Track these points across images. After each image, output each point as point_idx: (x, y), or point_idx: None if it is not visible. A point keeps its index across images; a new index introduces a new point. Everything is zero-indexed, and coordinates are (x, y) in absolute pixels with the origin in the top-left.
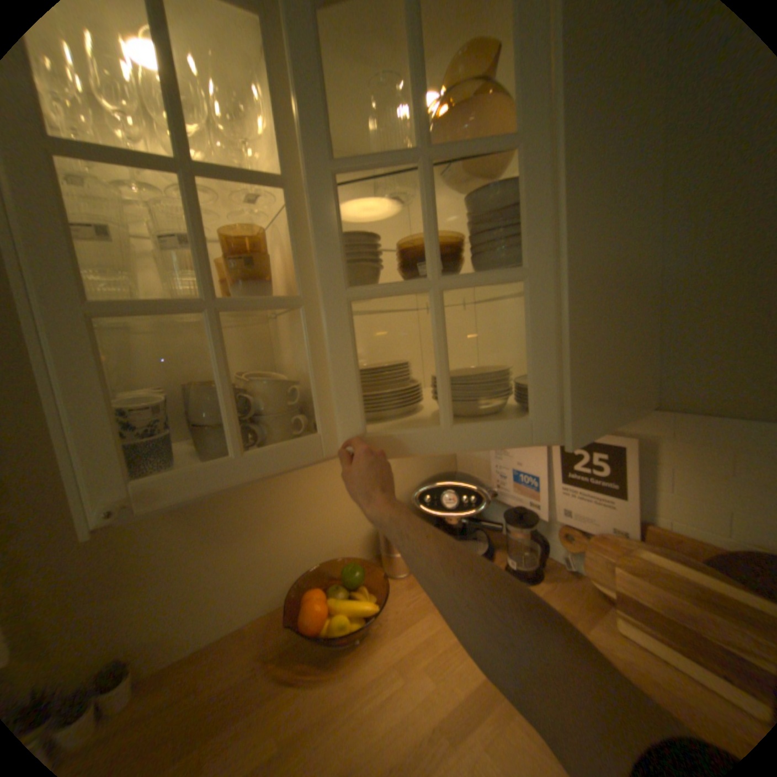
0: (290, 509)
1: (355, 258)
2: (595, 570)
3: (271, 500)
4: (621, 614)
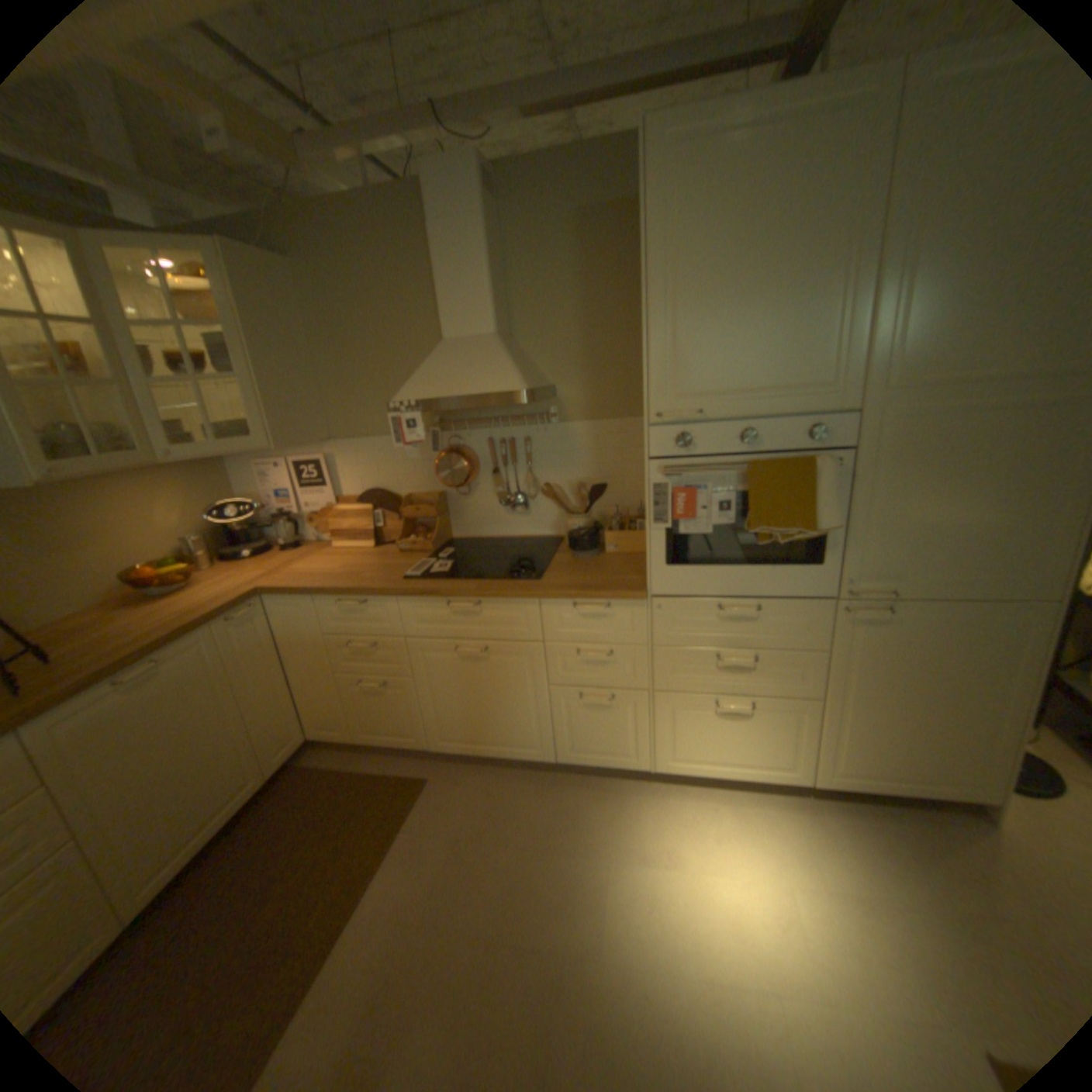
0: (98, 532)
1: (135, 361)
2: (322, 528)
3: (80, 524)
4: (332, 540)
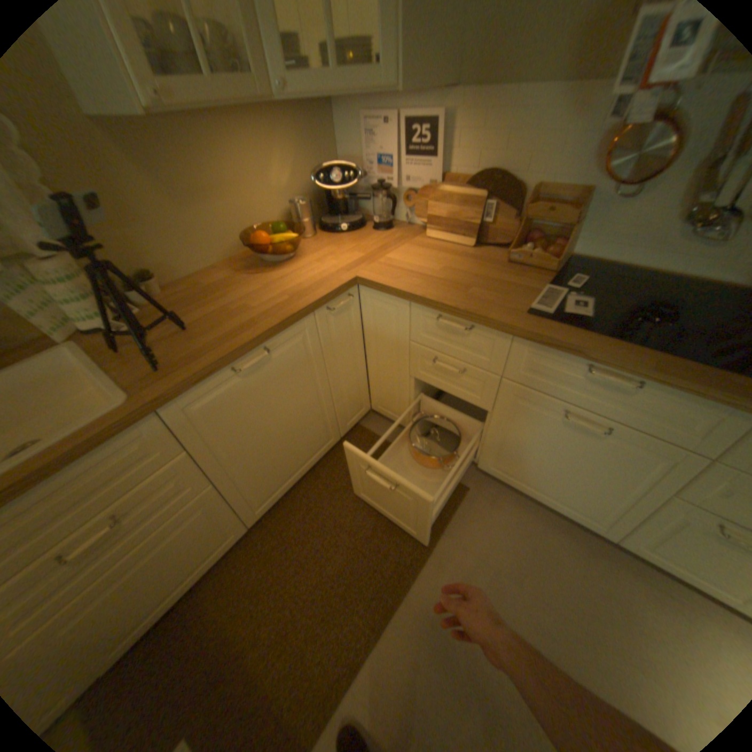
0: (224, 184)
1: None
2: (418, 210)
3: (208, 173)
4: (427, 227)
